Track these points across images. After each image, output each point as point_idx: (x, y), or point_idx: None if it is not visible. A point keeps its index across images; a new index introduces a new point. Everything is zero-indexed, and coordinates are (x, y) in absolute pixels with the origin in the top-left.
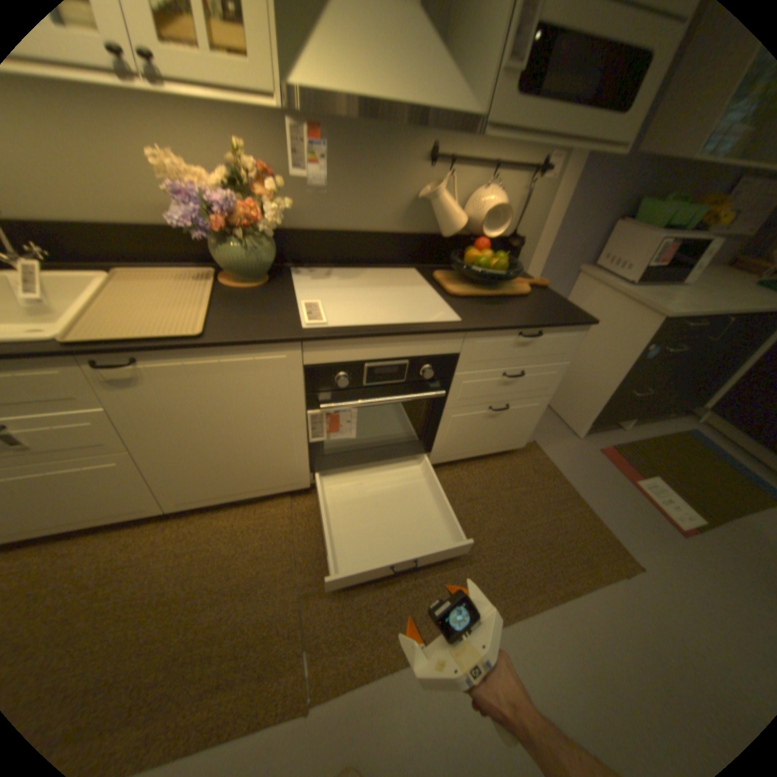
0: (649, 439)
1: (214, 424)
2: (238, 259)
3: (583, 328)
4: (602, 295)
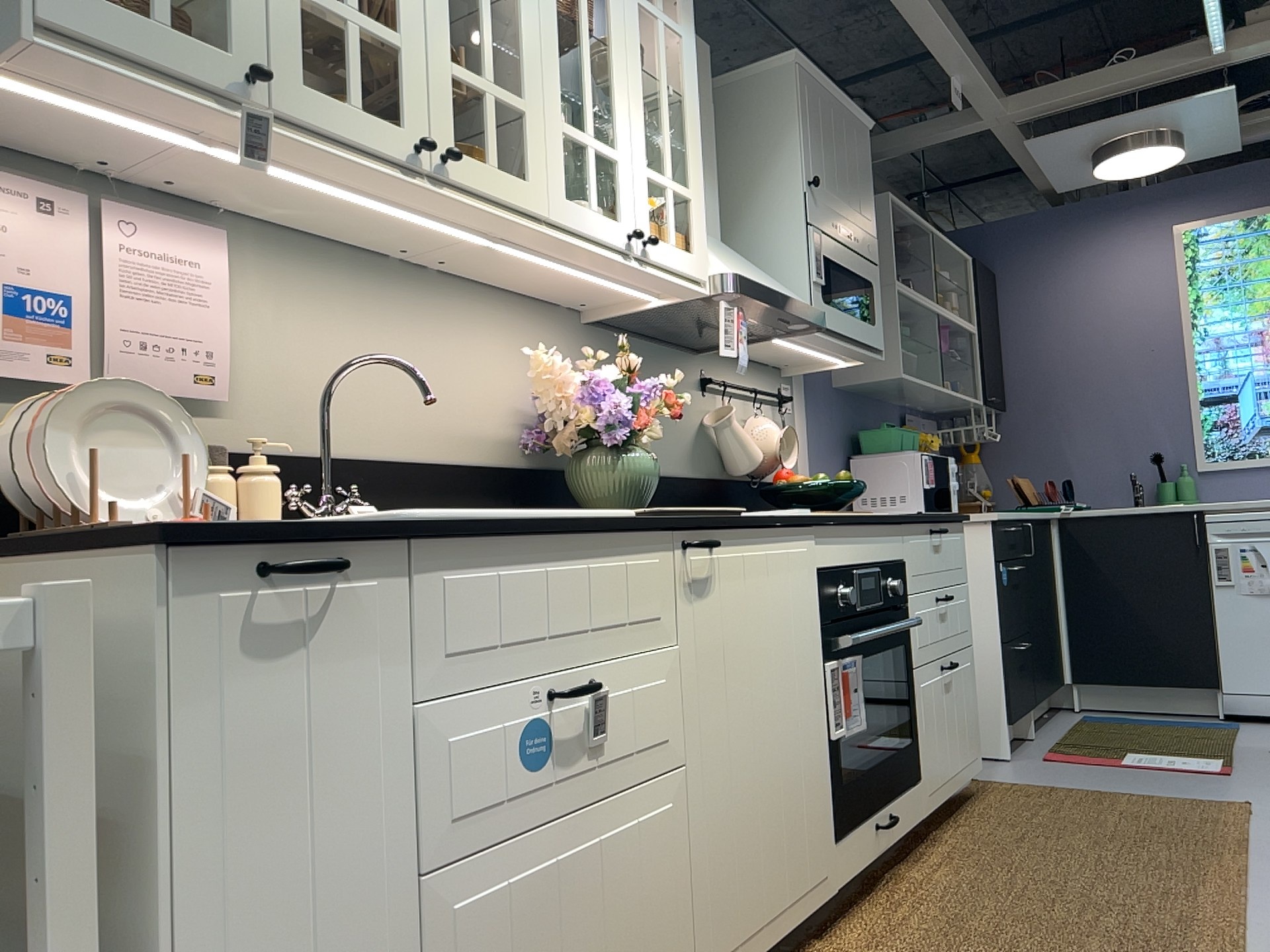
0: (1064, 735)
1: (760, 692)
2: (636, 478)
3: (963, 528)
4: None
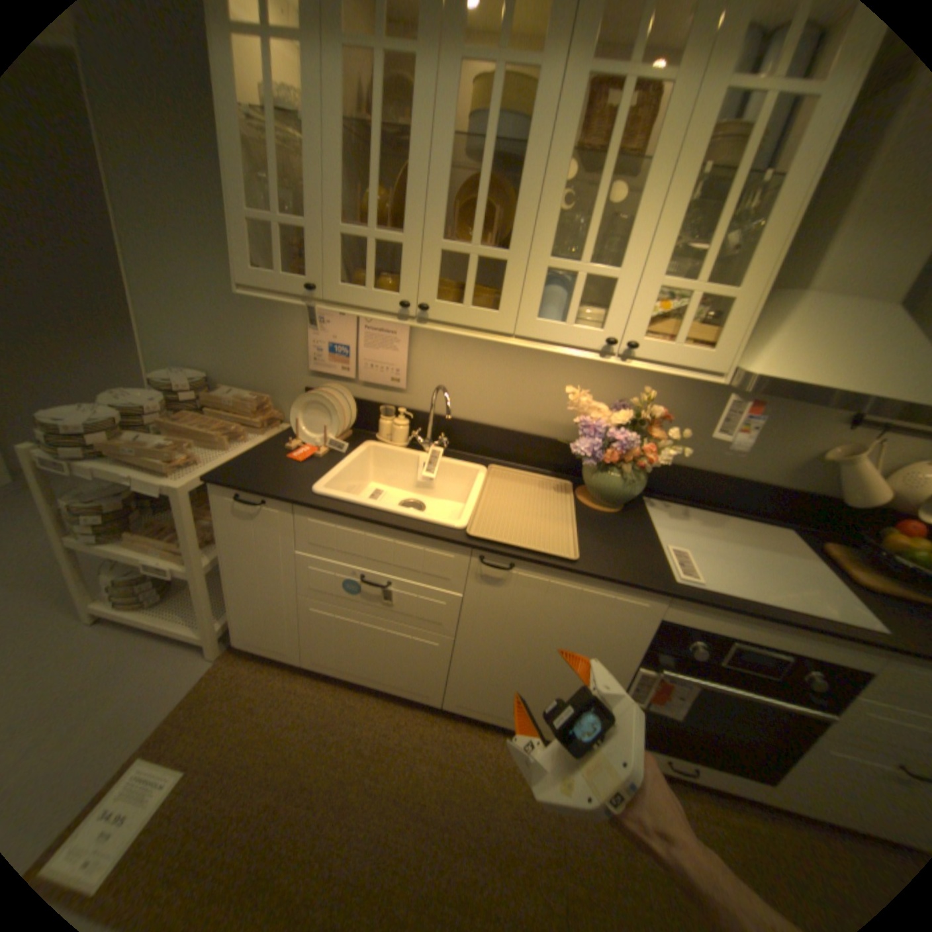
0: None
1: (540, 645)
2: (610, 487)
3: None
4: None
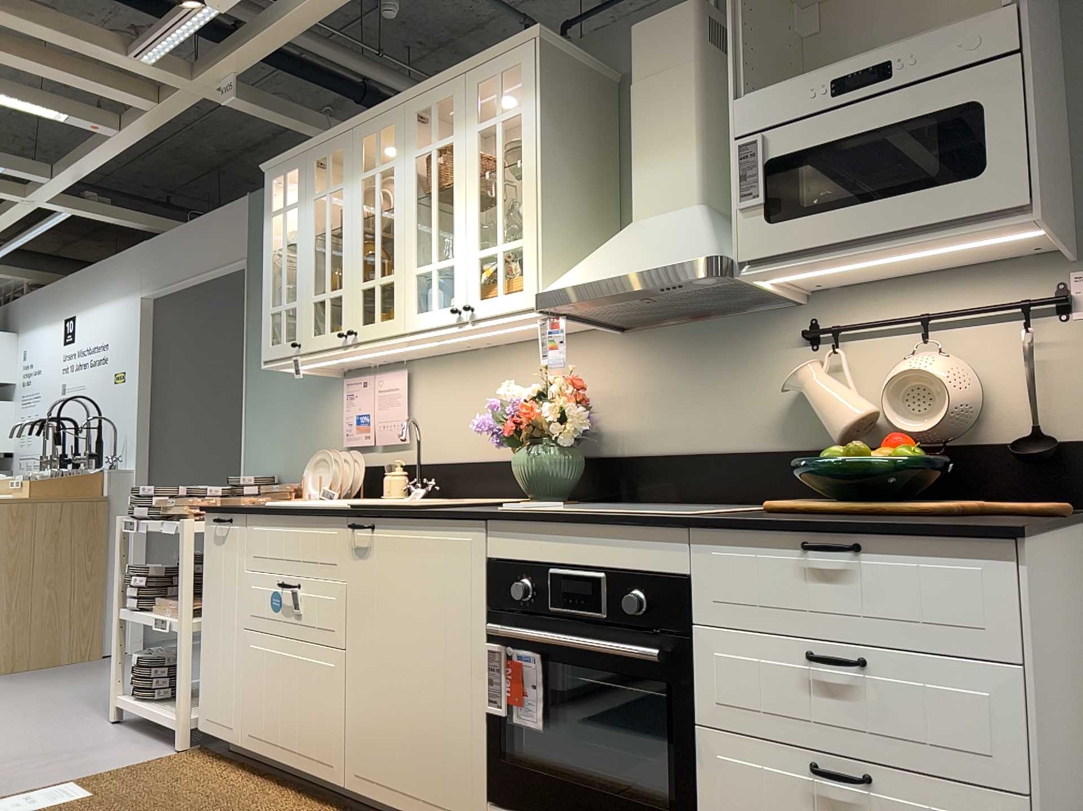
0: None
1: (405, 634)
2: (527, 471)
3: (995, 550)
4: None
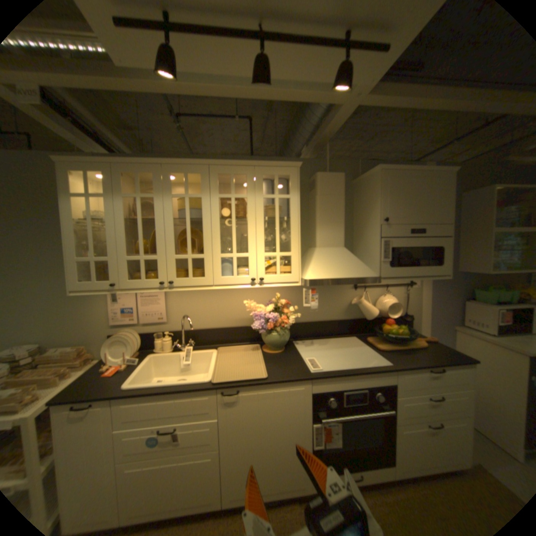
0: None
1: (264, 433)
2: (275, 340)
3: (472, 367)
4: (478, 345)
